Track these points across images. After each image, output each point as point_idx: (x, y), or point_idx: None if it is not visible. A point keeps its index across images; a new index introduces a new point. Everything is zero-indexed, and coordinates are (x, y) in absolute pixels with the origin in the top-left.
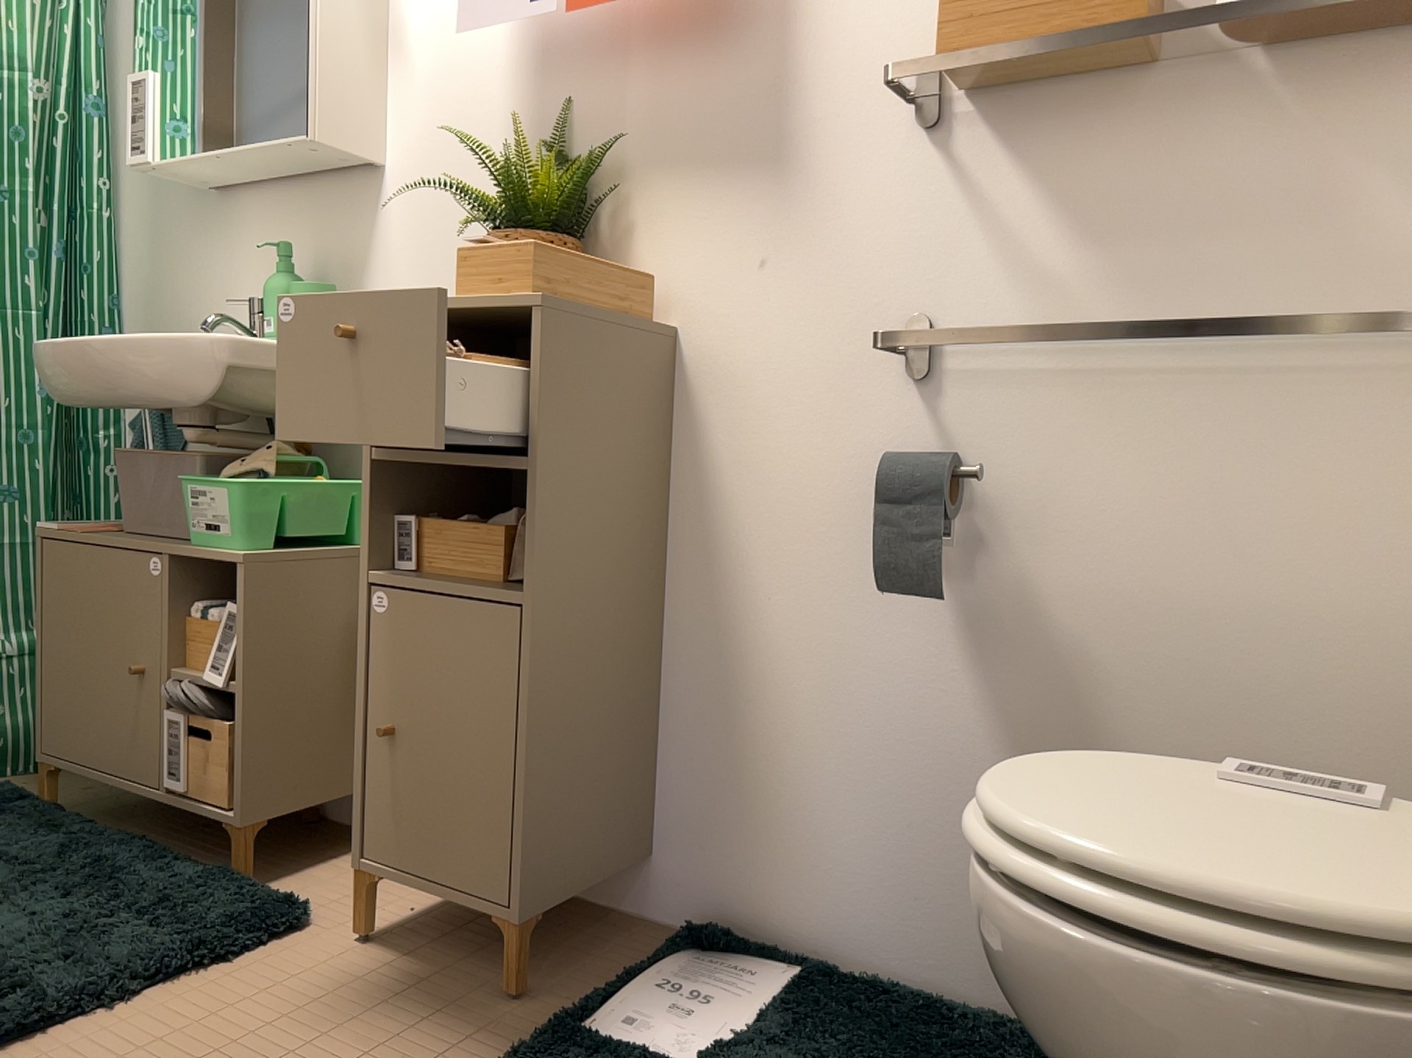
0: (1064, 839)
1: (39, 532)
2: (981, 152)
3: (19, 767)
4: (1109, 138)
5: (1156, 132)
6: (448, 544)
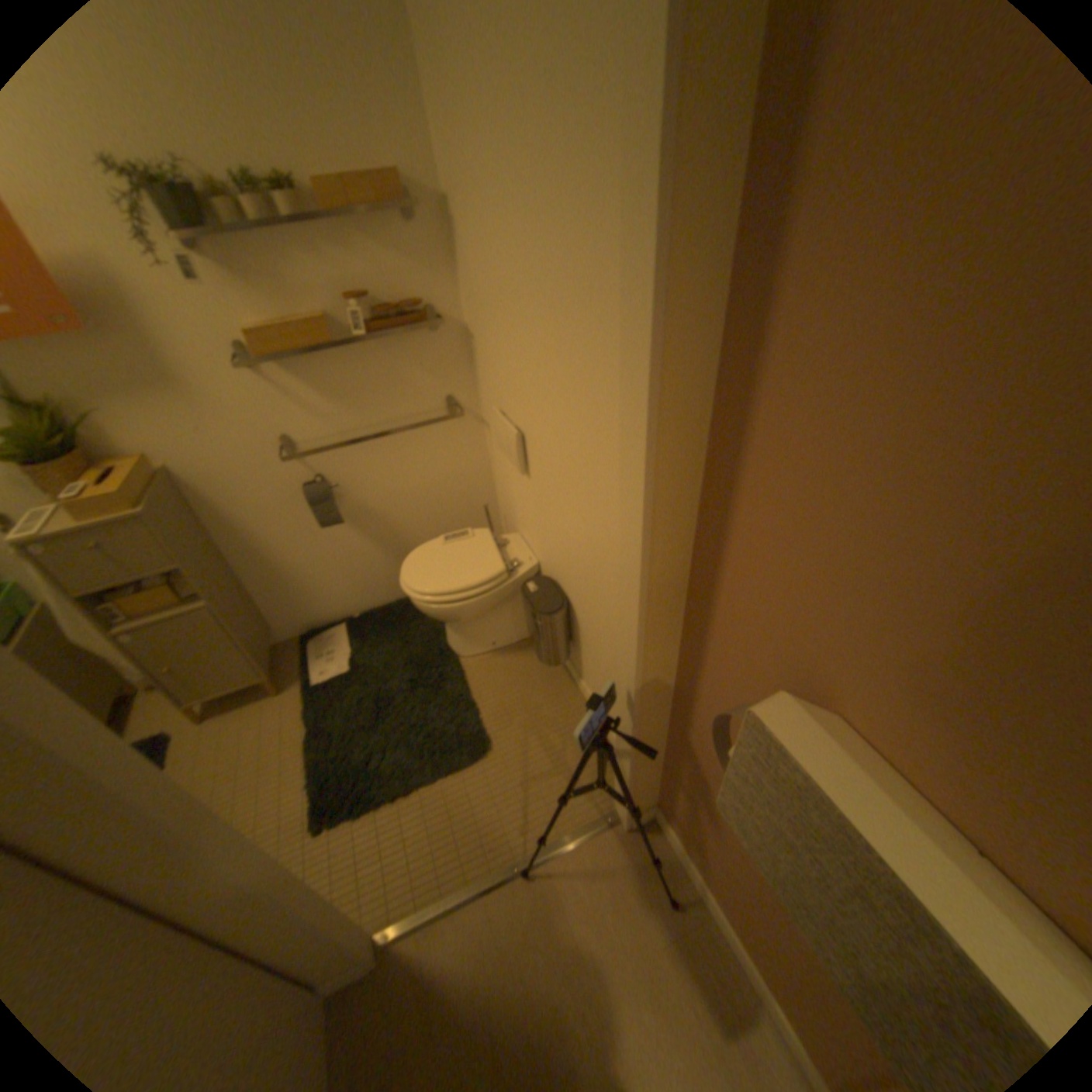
0: (432, 590)
1: None
2: (276, 376)
3: None
4: (324, 366)
5: (340, 362)
6: (135, 604)
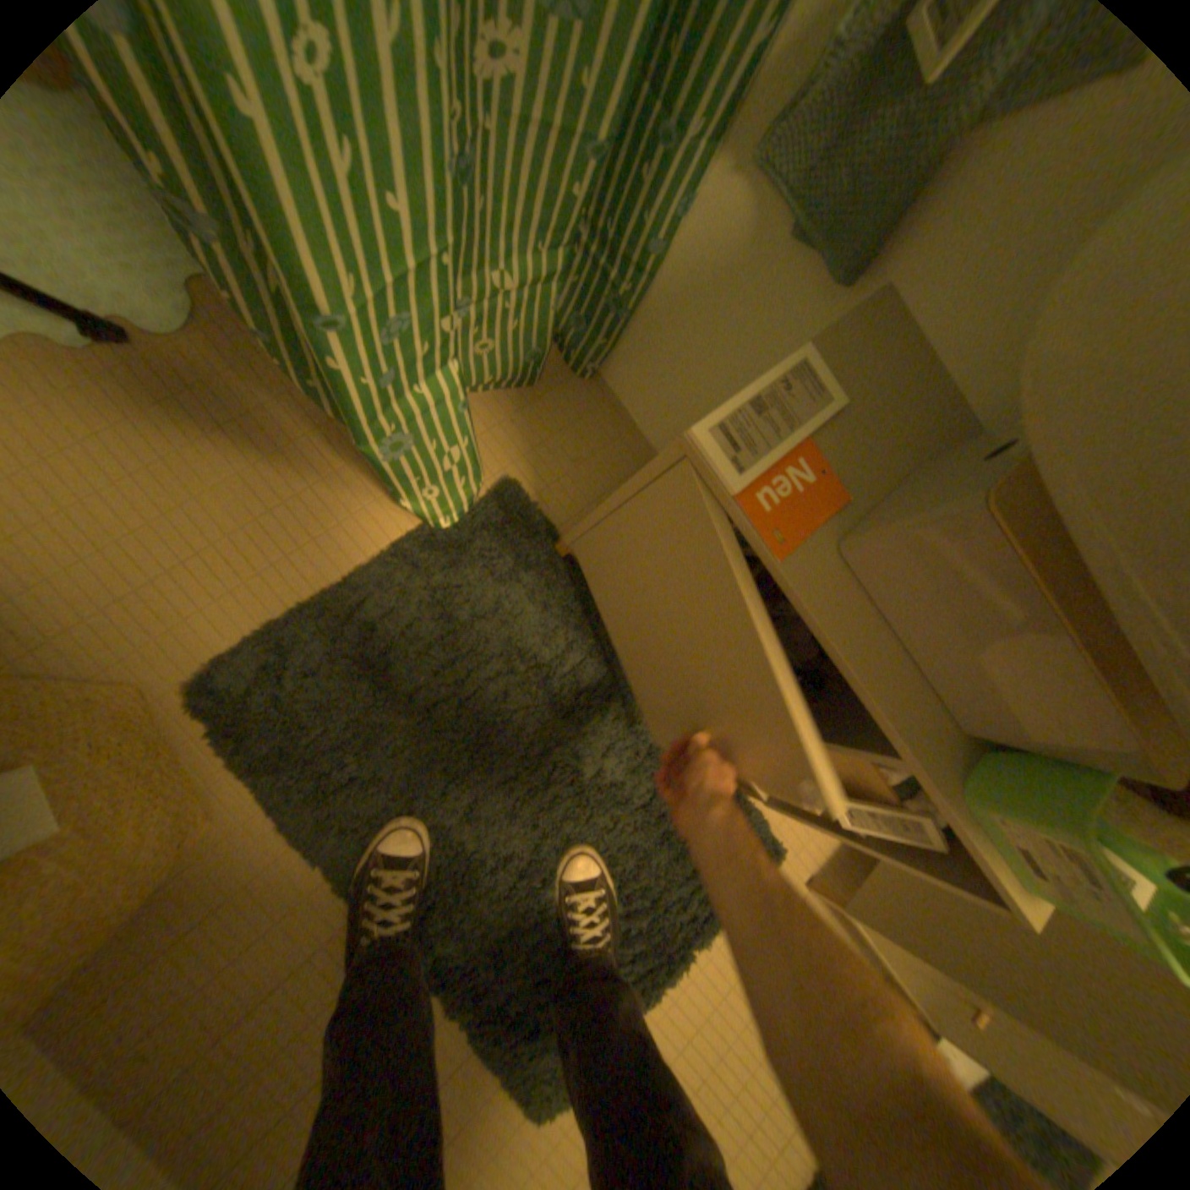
0: None
1: (688, 441)
2: None
3: (494, 365)
4: None
5: None
6: None
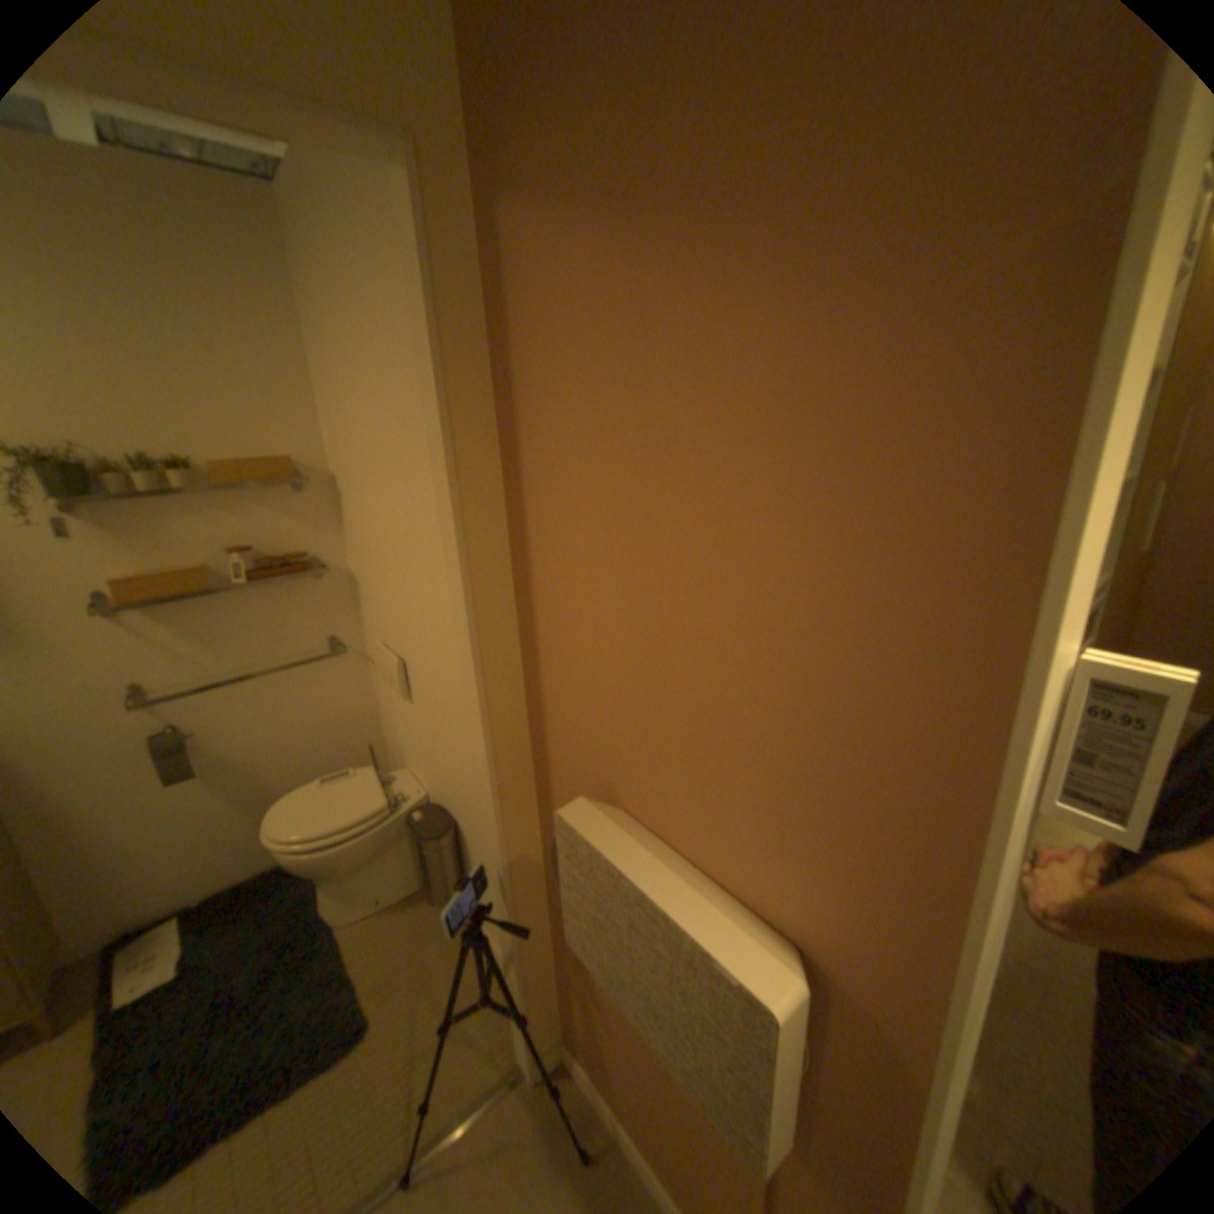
0: (302, 837)
1: None
2: (141, 622)
3: None
4: (199, 611)
5: (217, 608)
6: None
